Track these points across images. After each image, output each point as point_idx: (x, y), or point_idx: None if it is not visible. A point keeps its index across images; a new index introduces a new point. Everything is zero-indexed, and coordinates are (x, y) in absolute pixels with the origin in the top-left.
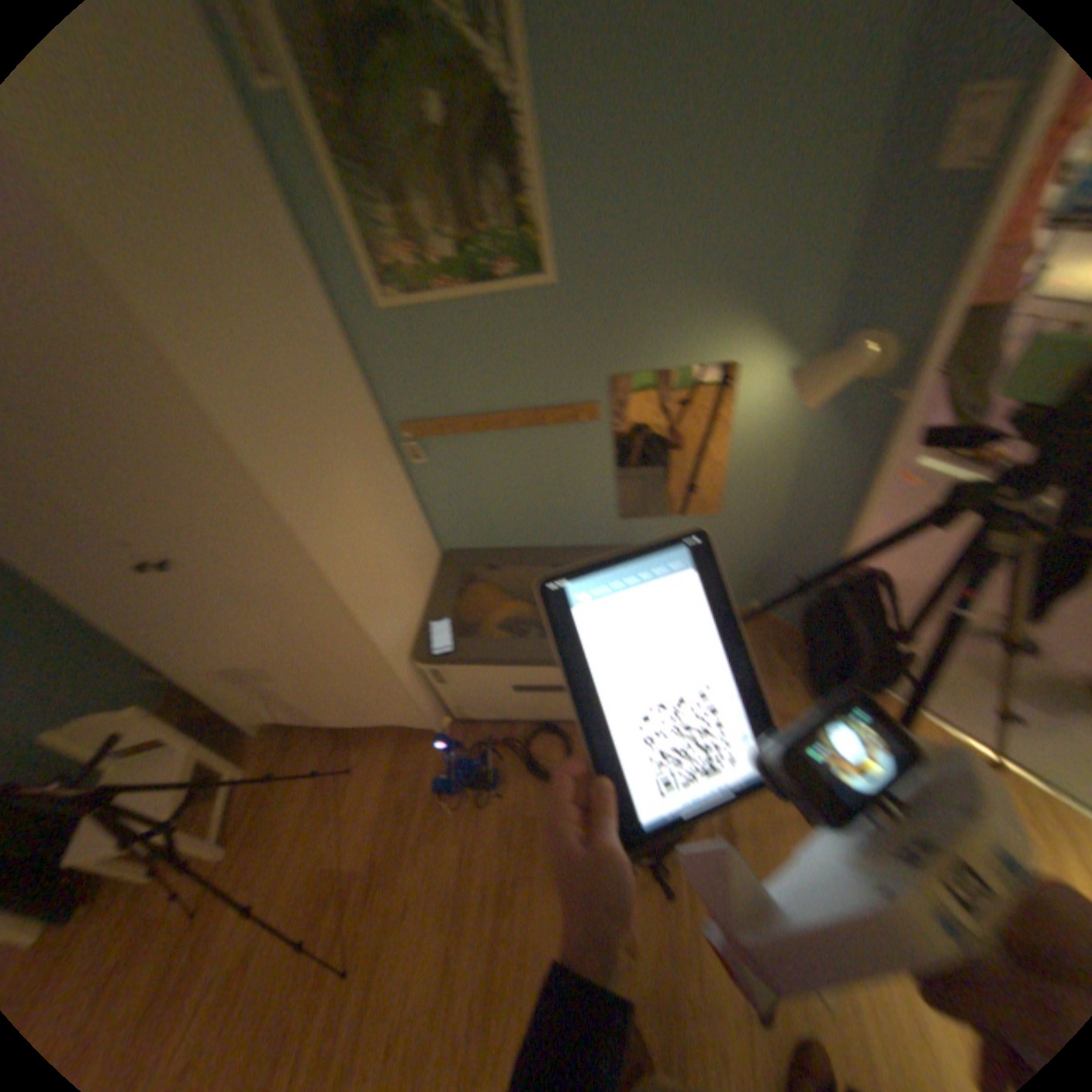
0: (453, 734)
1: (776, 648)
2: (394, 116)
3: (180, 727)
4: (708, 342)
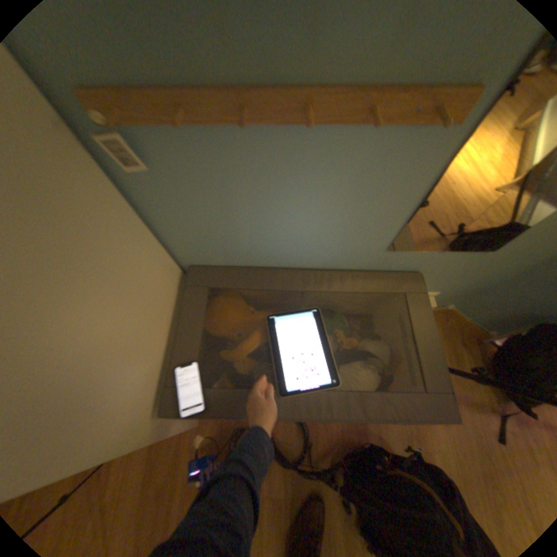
0: None
1: (462, 341)
2: None
3: None
4: None
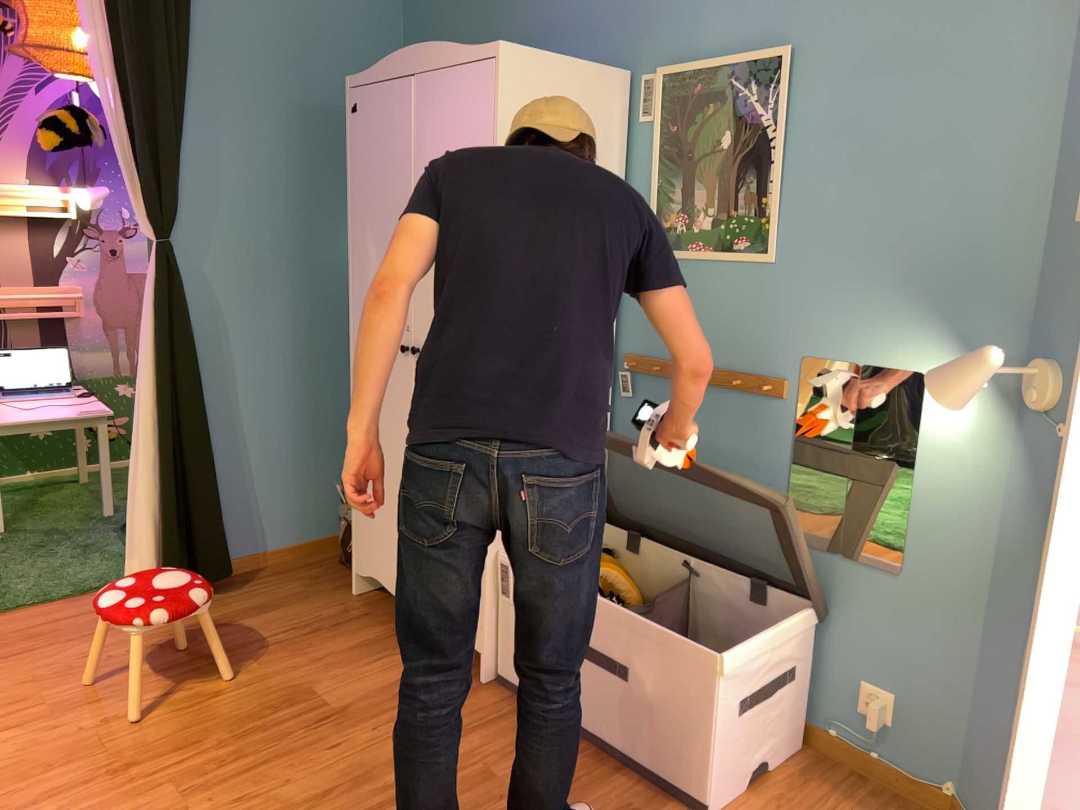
0: (495, 685)
1: None
2: (703, 142)
3: (315, 564)
4: (897, 344)
